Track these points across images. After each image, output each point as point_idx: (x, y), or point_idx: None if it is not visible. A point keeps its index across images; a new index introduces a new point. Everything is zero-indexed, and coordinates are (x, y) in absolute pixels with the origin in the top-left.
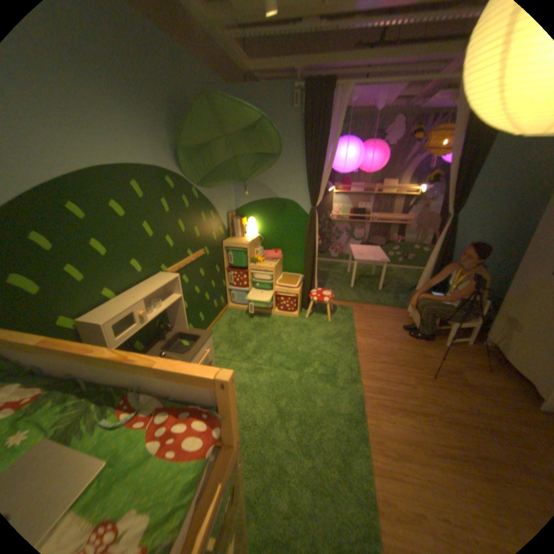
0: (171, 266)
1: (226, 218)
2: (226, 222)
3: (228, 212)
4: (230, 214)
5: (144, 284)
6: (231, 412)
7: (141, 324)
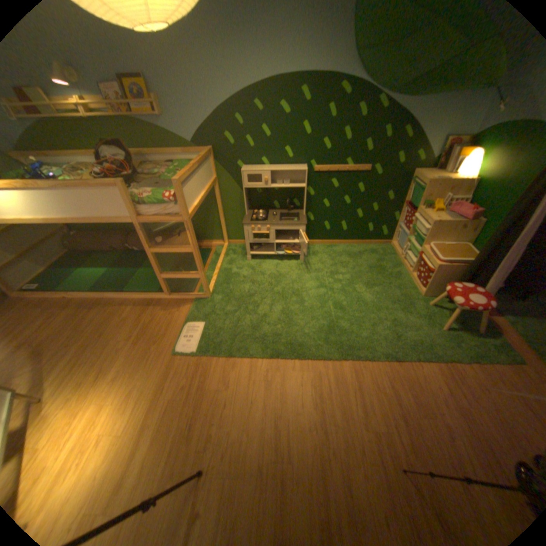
0: (321, 165)
1: (444, 140)
2: (442, 147)
3: (454, 134)
4: (454, 137)
5: (286, 166)
6: (178, 199)
7: (265, 186)
